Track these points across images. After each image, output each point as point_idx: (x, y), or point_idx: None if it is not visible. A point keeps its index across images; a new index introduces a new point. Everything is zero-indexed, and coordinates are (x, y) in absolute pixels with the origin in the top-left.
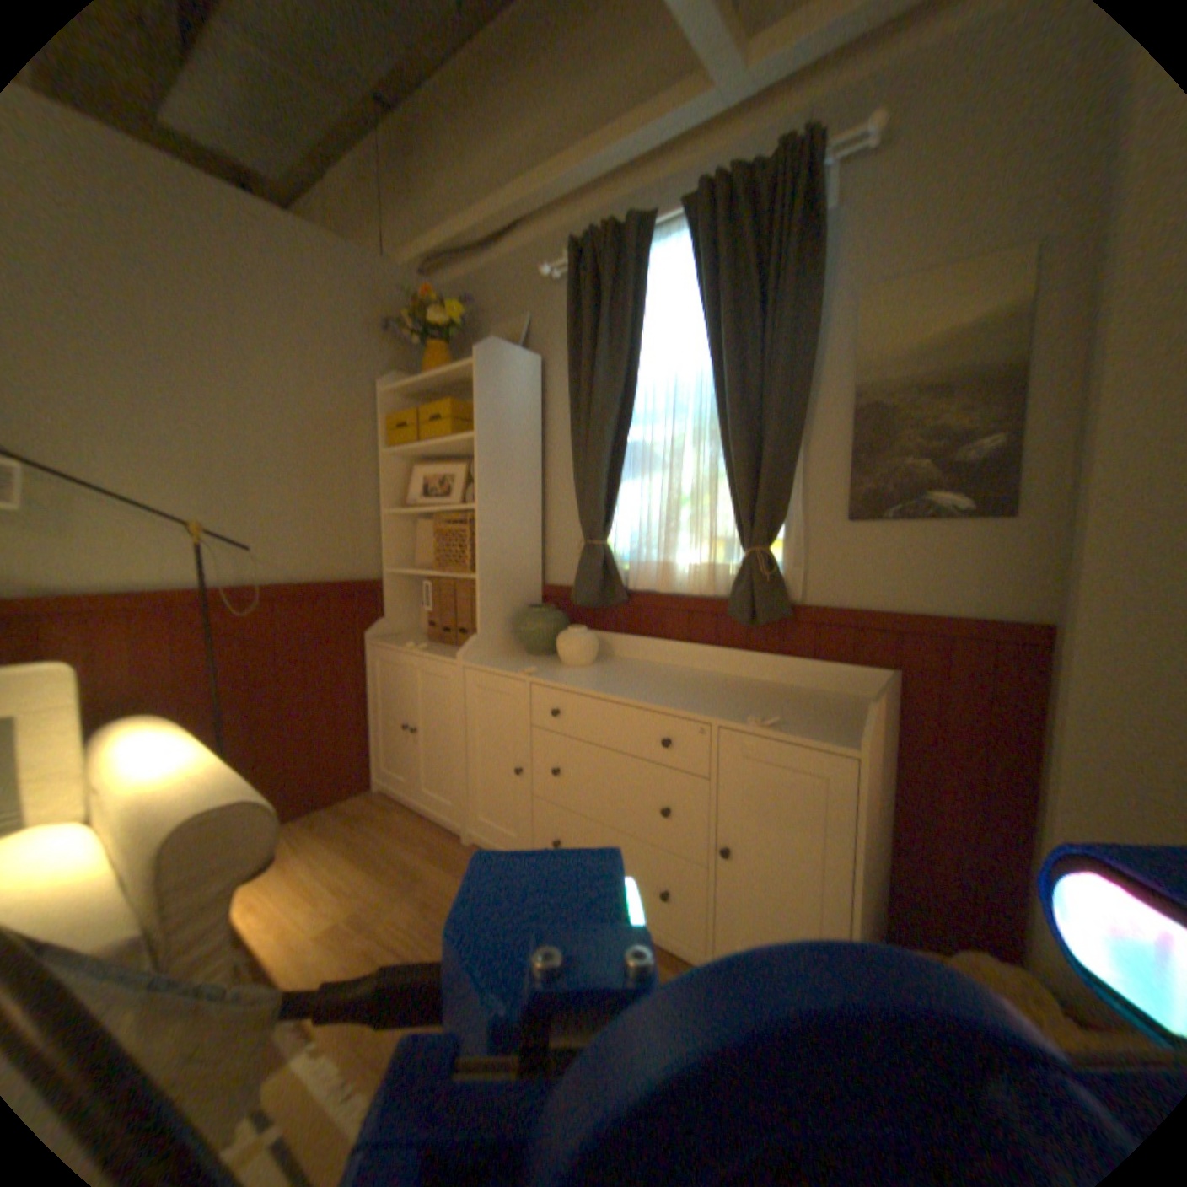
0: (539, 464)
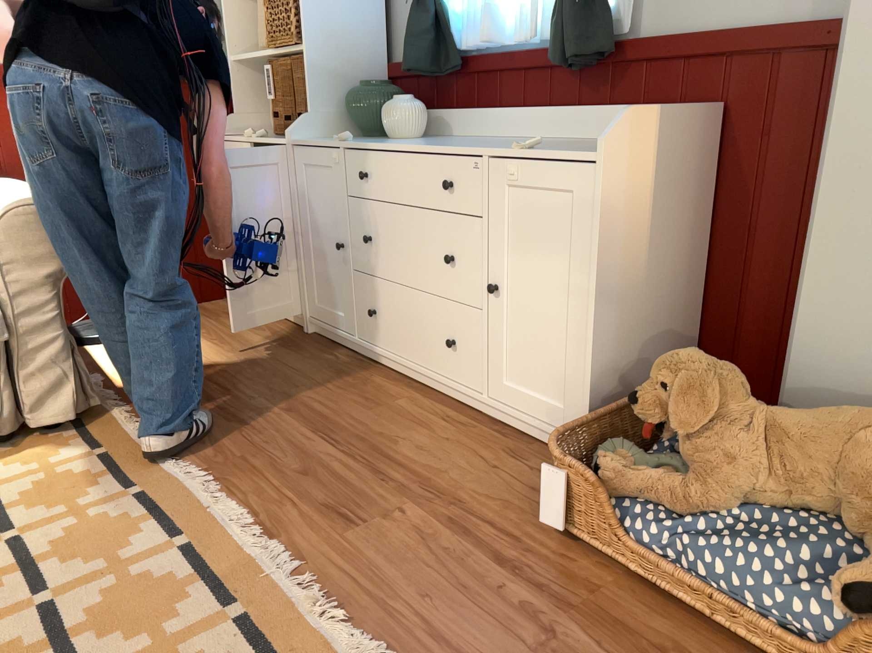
0: None
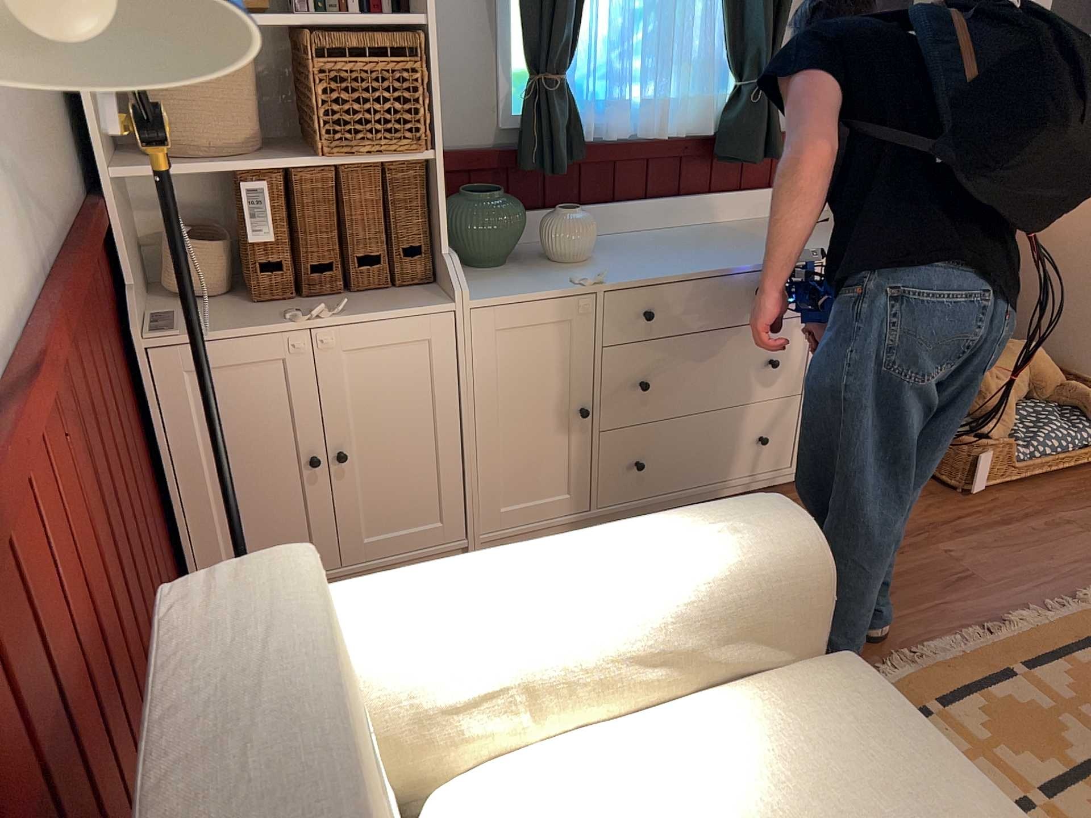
0: None
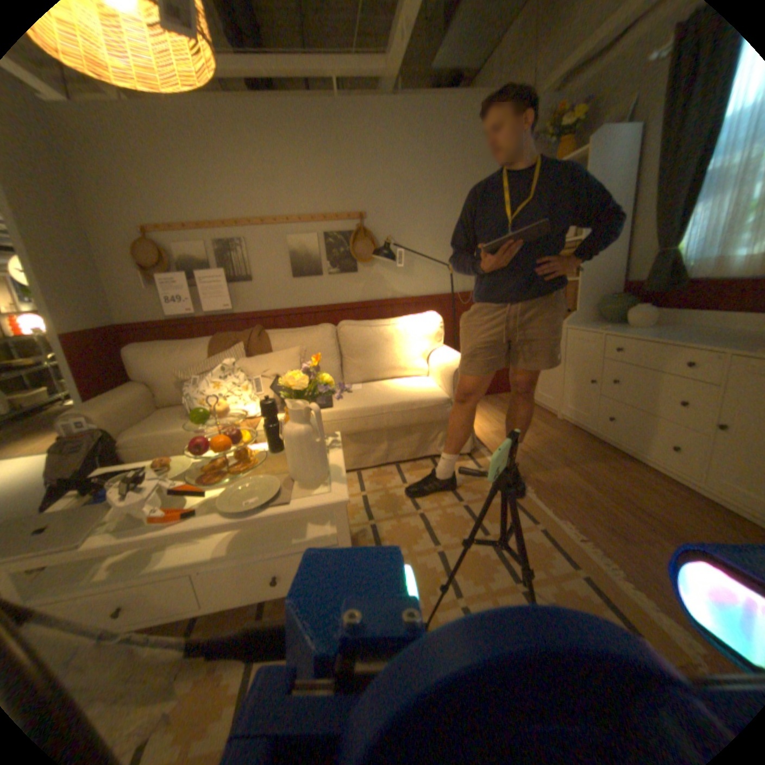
0: (631, 201)
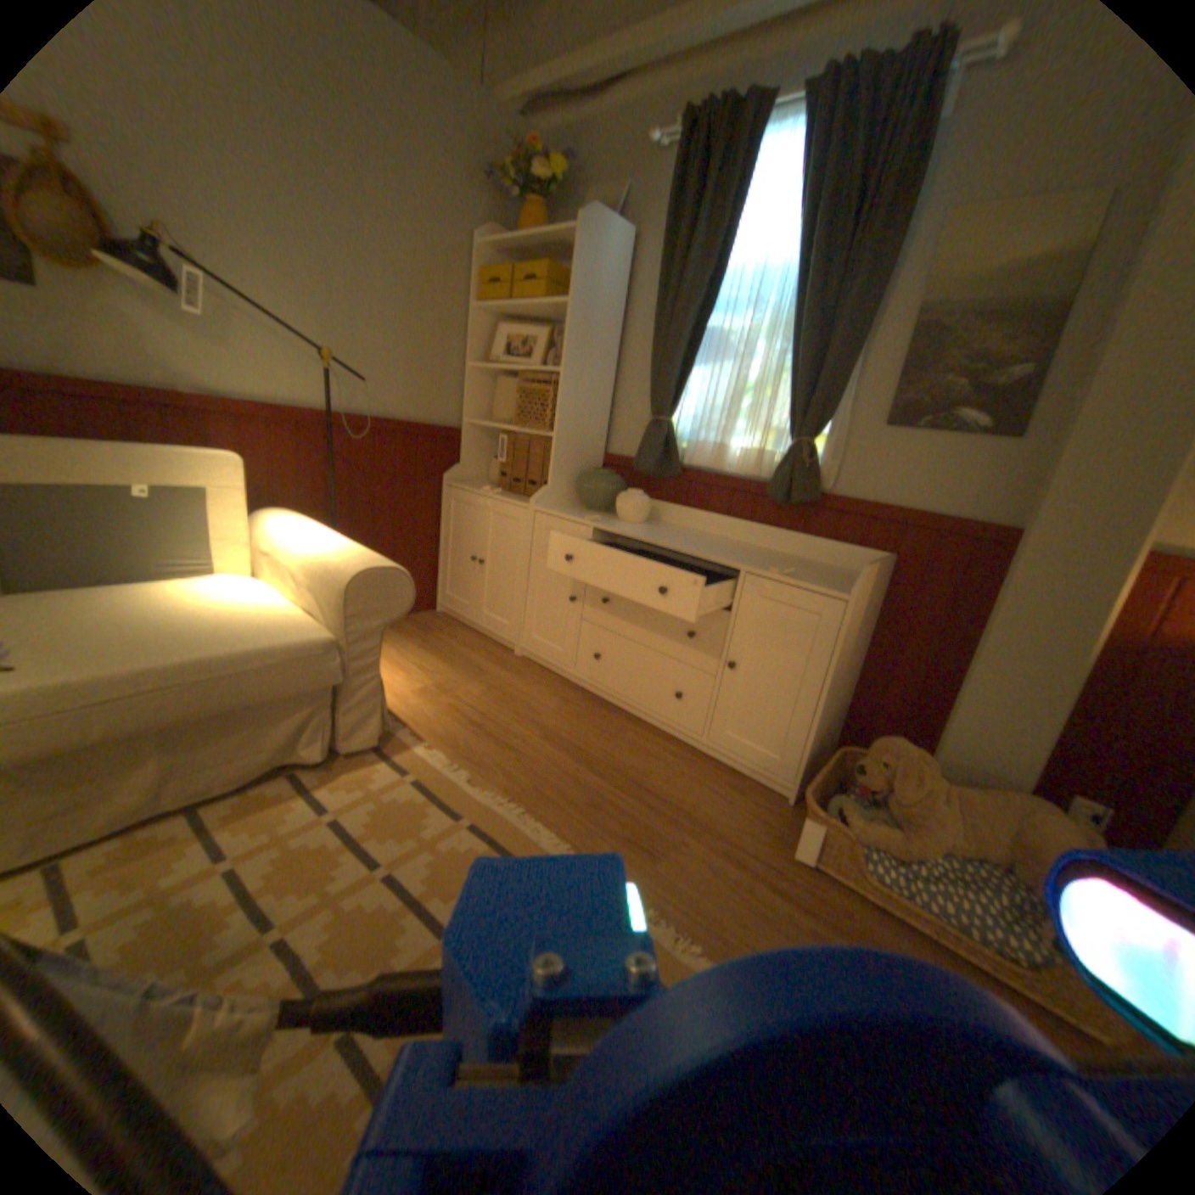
0: (617, 338)
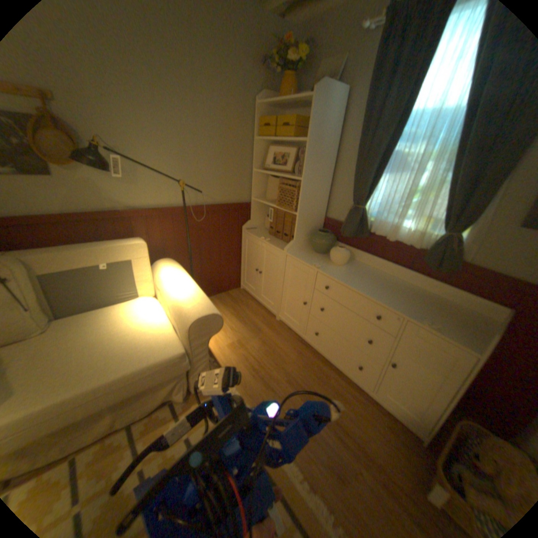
0: (335, 154)
